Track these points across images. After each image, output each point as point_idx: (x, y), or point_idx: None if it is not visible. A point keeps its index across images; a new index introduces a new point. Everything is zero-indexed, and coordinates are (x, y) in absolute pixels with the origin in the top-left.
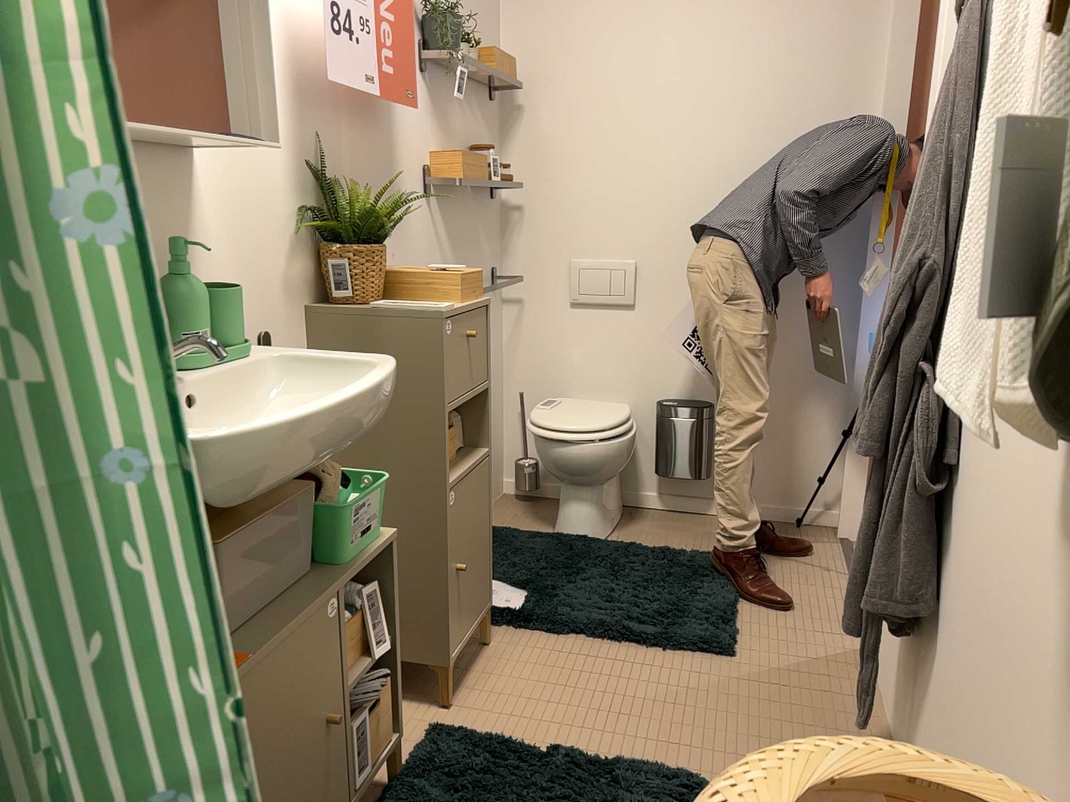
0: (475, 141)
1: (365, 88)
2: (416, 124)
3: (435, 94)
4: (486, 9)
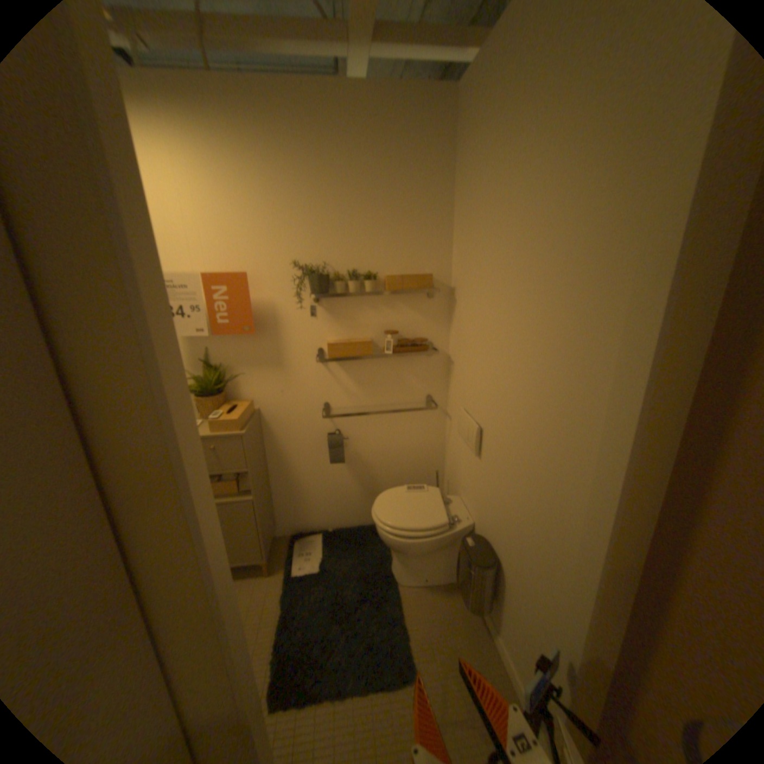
0: (396, 322)
1: (192, 332)
2: (305, 326)
3: (331, 306)
4: (423, 235)
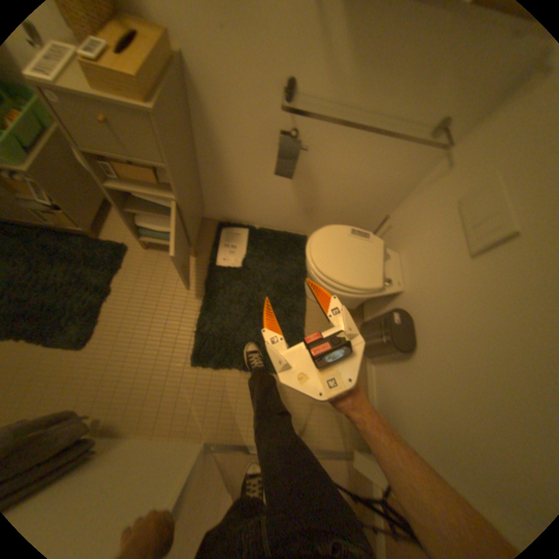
0: None
1: None
2: None
3: None
4: None
